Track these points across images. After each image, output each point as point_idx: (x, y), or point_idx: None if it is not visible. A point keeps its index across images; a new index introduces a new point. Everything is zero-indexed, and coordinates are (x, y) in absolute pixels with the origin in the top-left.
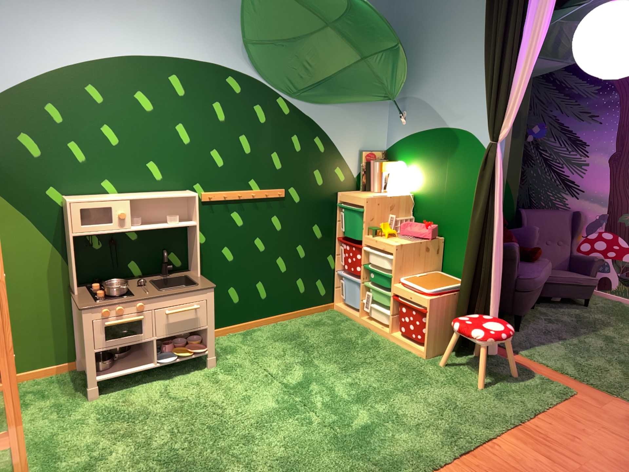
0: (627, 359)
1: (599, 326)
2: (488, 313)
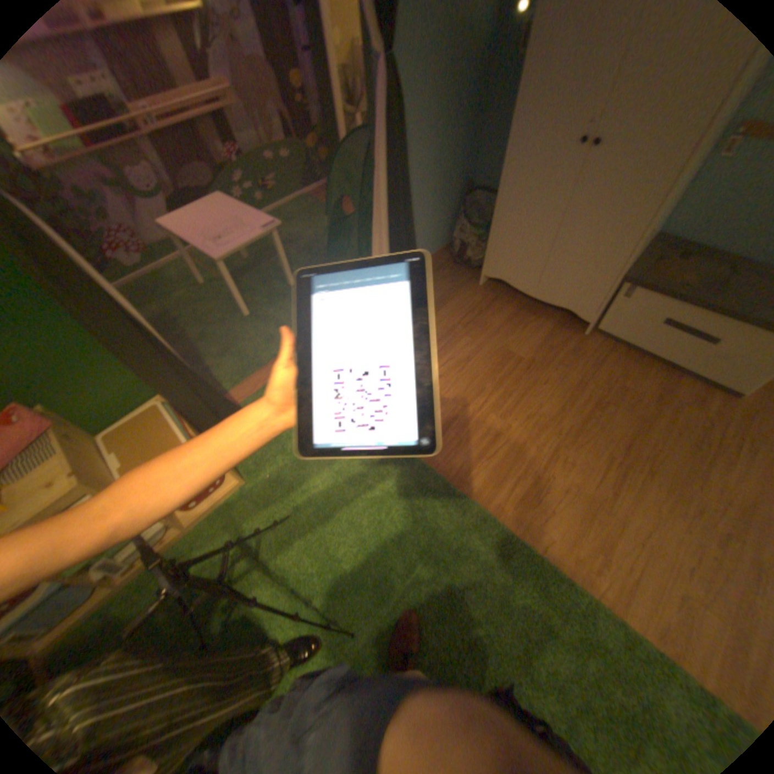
0: (240, 316)
1: (172, 319)
2: (213, 393)
